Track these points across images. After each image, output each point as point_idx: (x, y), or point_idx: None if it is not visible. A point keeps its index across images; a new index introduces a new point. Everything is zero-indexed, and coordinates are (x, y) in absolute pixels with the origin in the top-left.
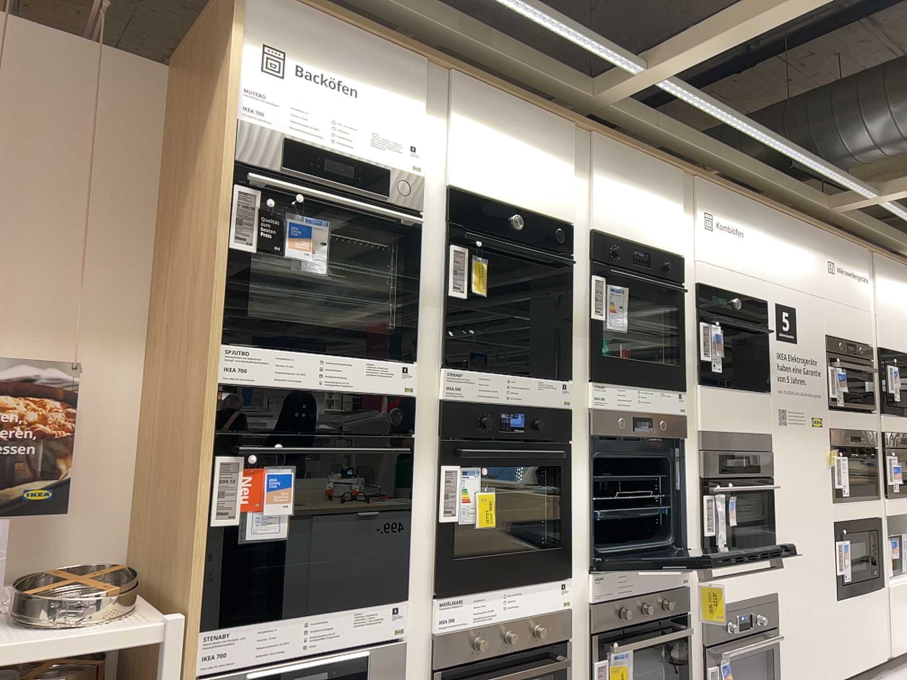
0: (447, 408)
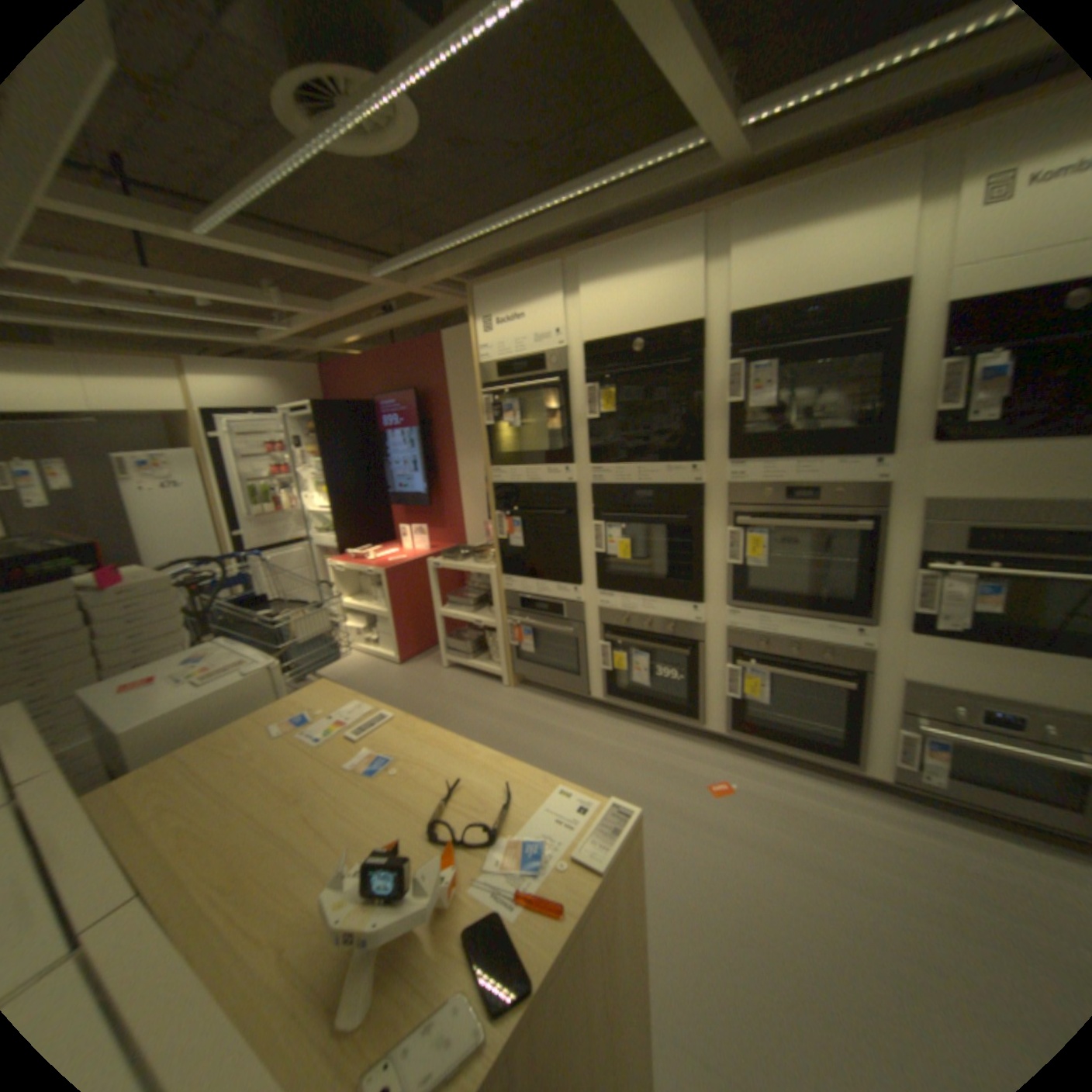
0: (593, 493)
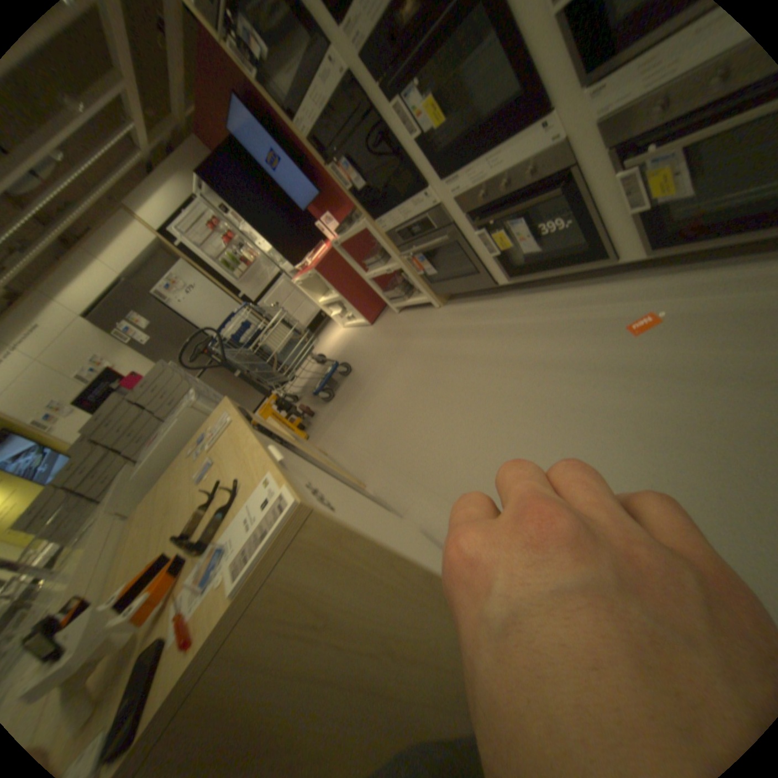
0: (366, 60)
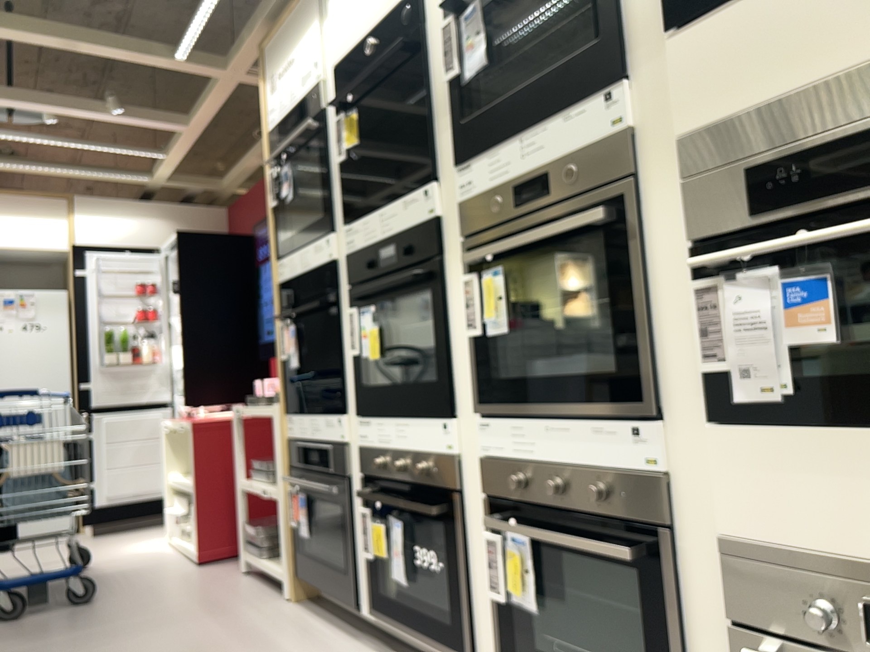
0: (348, 263)
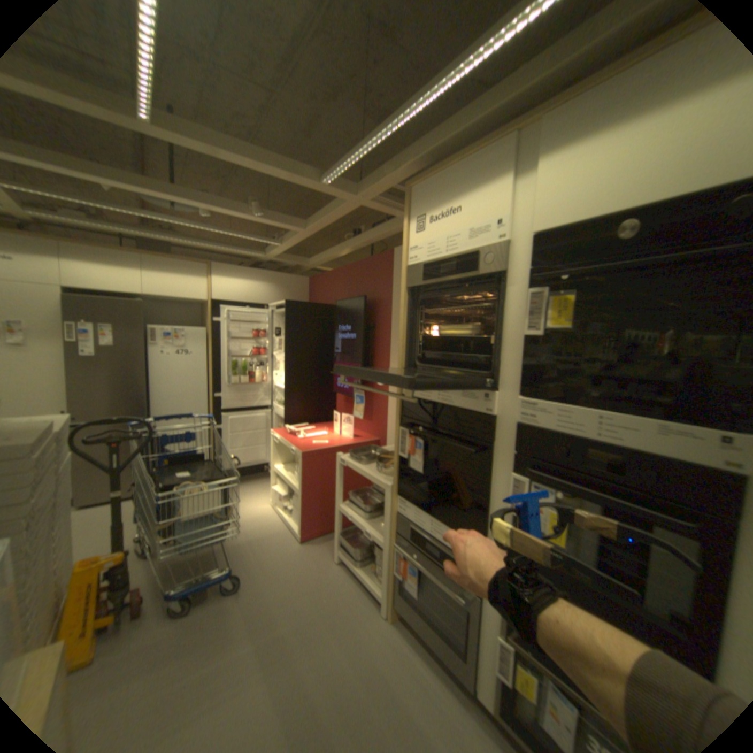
0: (521, 432)
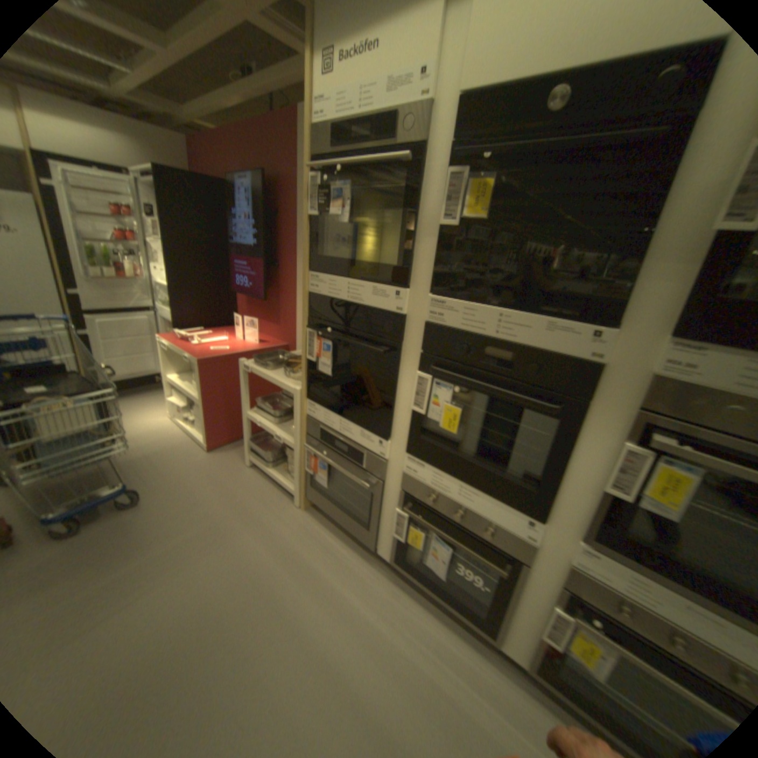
0: (428, 331)
